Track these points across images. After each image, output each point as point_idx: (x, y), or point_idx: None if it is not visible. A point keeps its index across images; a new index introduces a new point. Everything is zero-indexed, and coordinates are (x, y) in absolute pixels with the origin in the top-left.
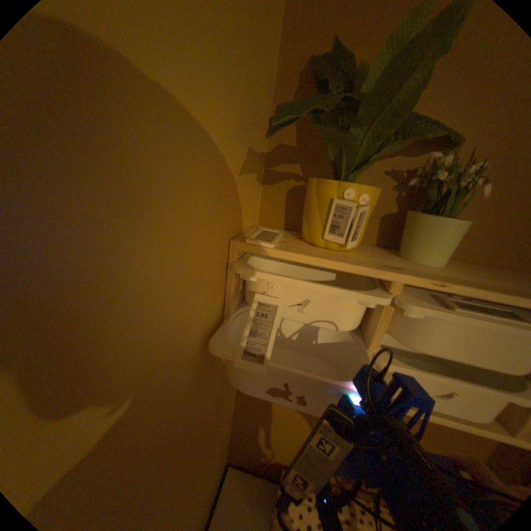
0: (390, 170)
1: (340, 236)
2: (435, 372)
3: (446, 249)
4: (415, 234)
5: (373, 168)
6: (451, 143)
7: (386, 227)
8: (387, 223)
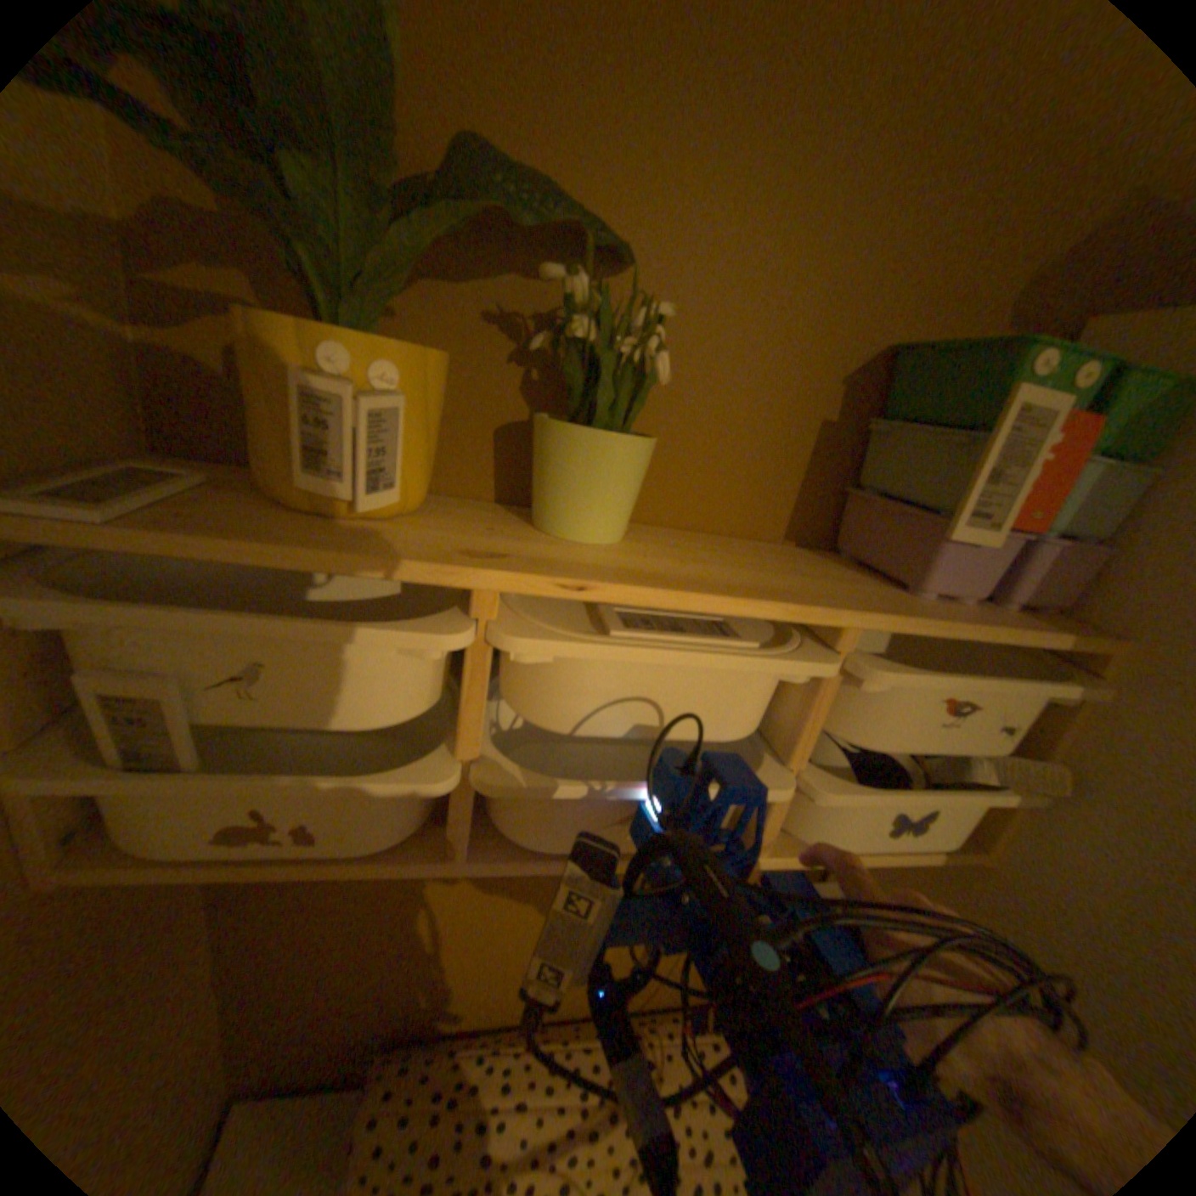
0: (497, 313)
1: (337, 480)
2: (597, 776)
3: (611, 504)
4: (550, 472)
5: (454, 303)
6: (617, 259)
7: (511, 458)
8: (512, 446)
